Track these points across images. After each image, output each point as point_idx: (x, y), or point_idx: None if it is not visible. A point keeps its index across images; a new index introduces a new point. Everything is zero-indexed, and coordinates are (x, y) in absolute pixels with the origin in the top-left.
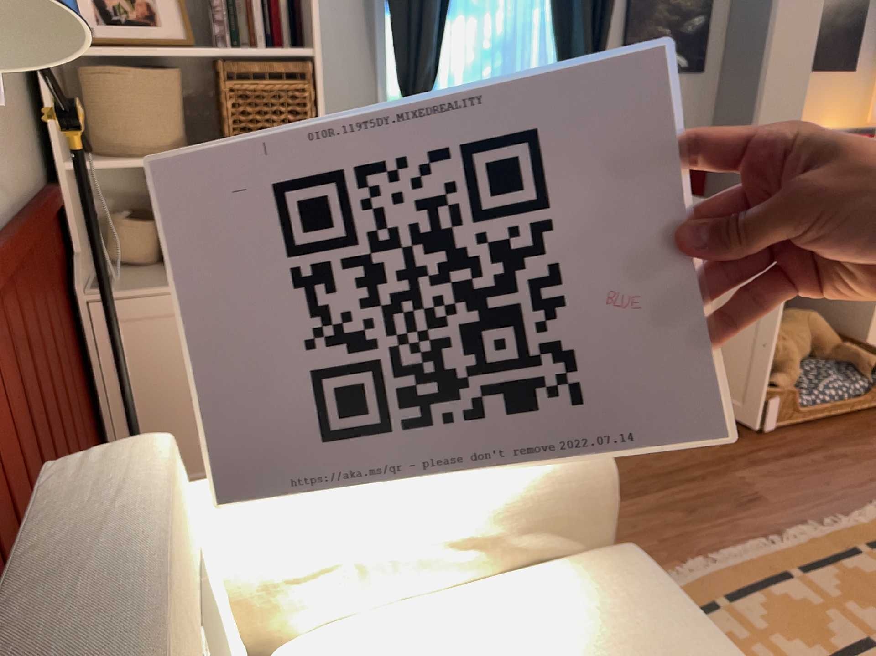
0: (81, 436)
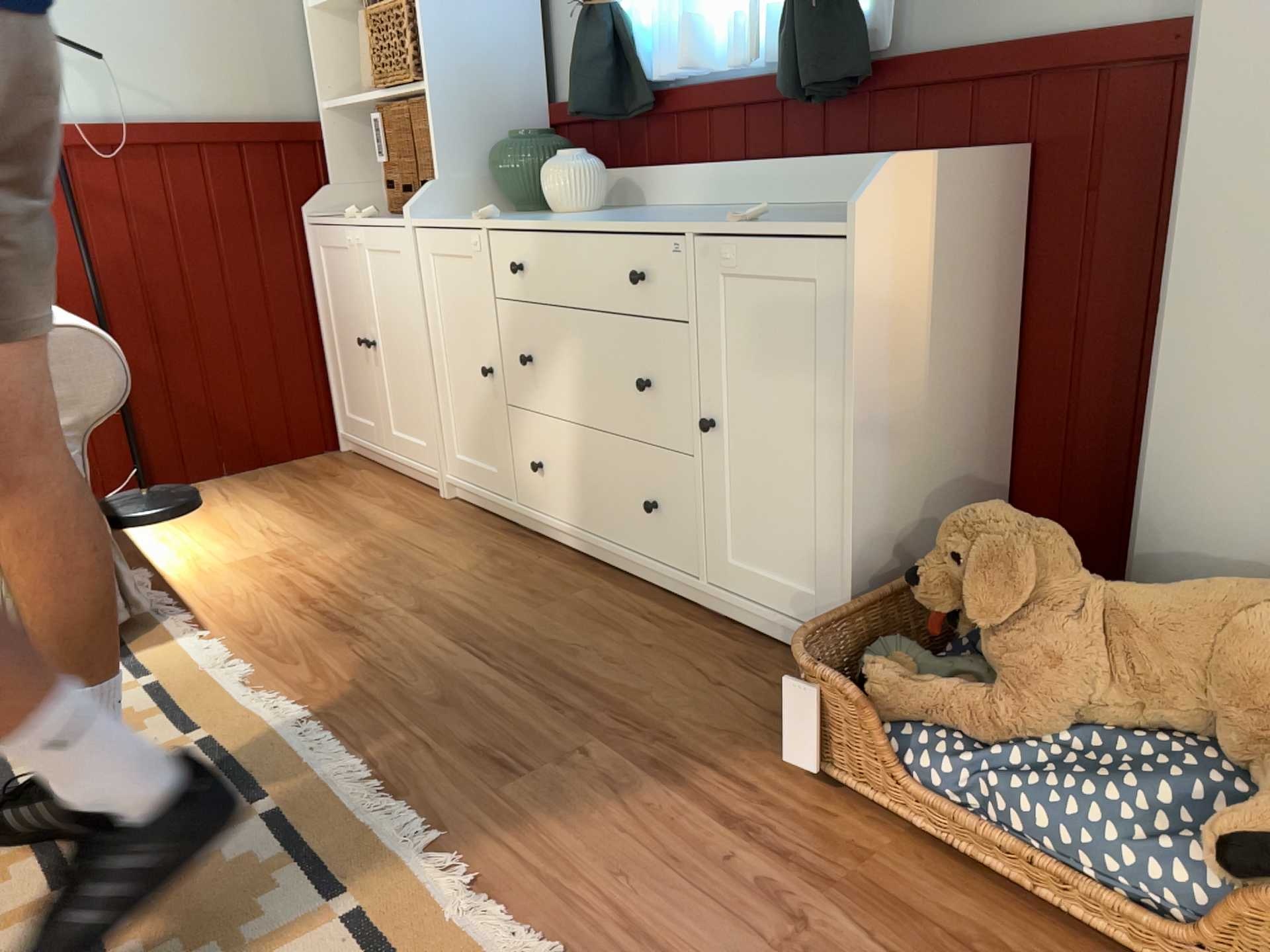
0: (254, 326)
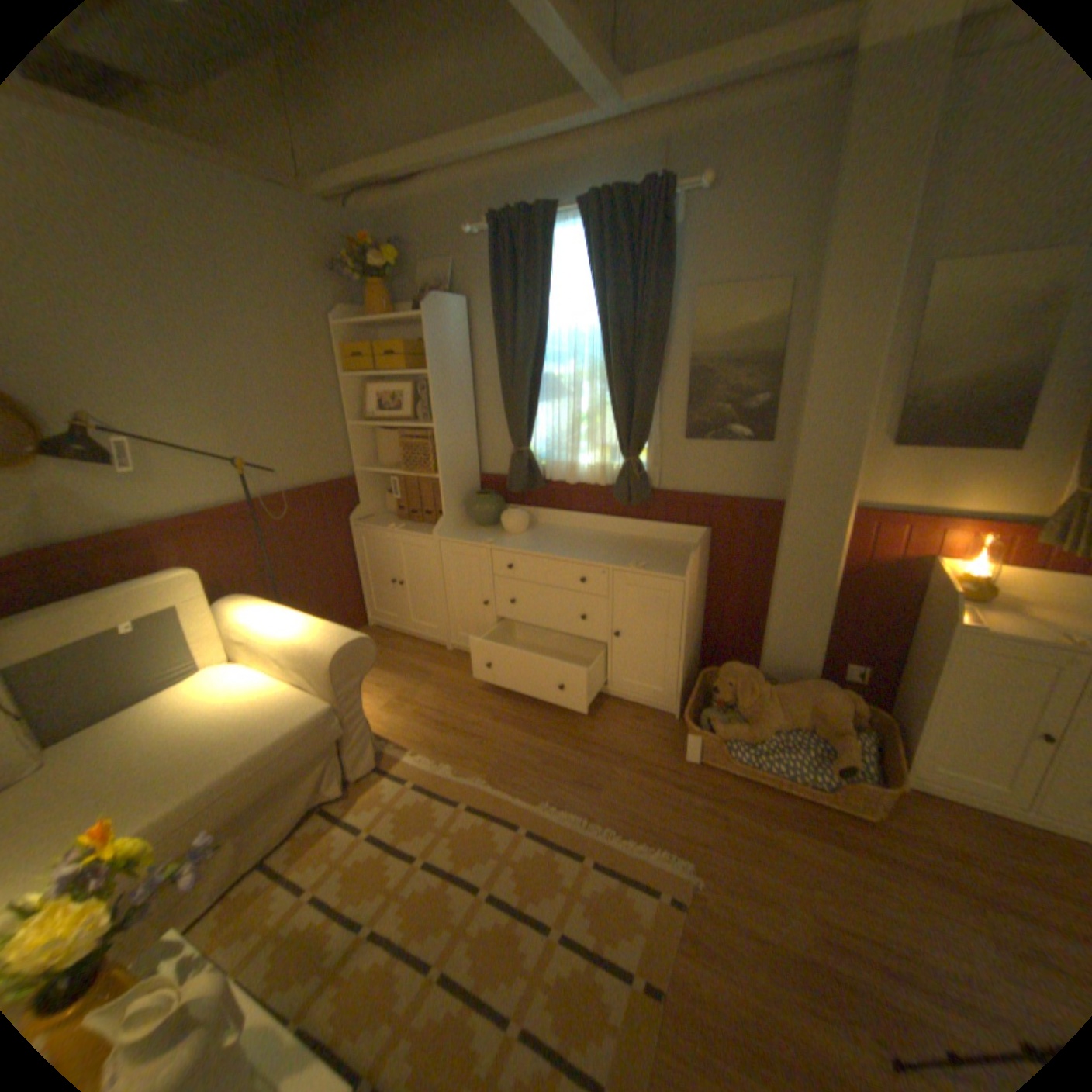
0: (330, 577)
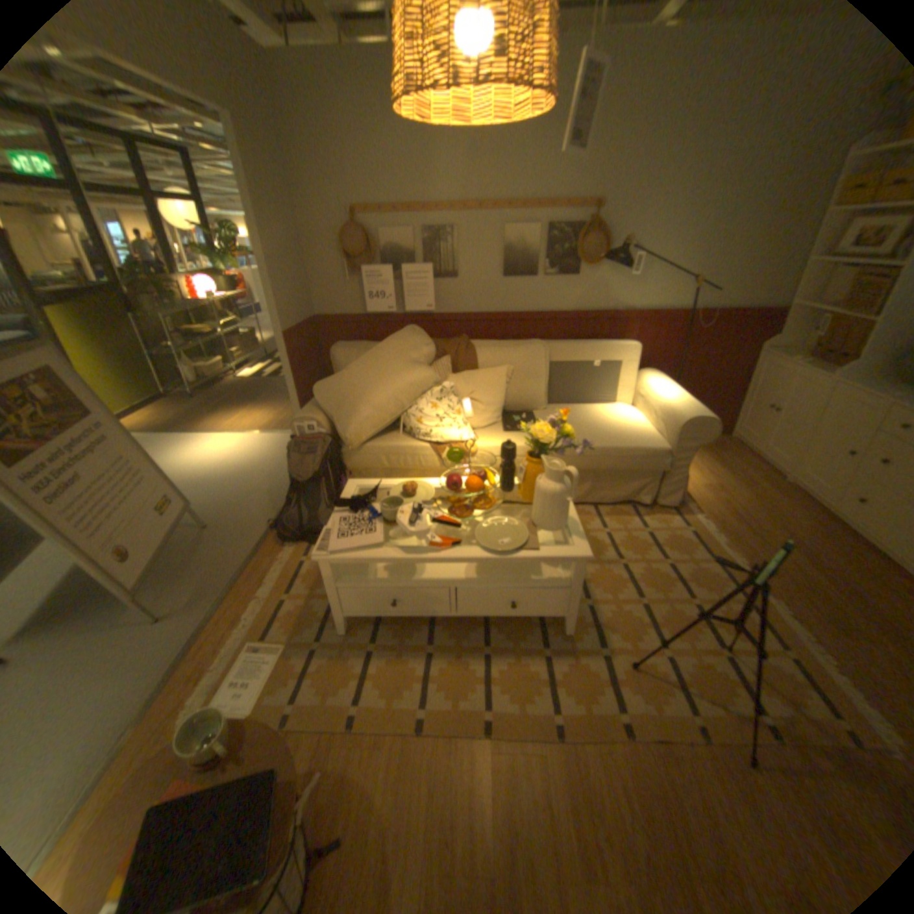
0: (720, 386)
